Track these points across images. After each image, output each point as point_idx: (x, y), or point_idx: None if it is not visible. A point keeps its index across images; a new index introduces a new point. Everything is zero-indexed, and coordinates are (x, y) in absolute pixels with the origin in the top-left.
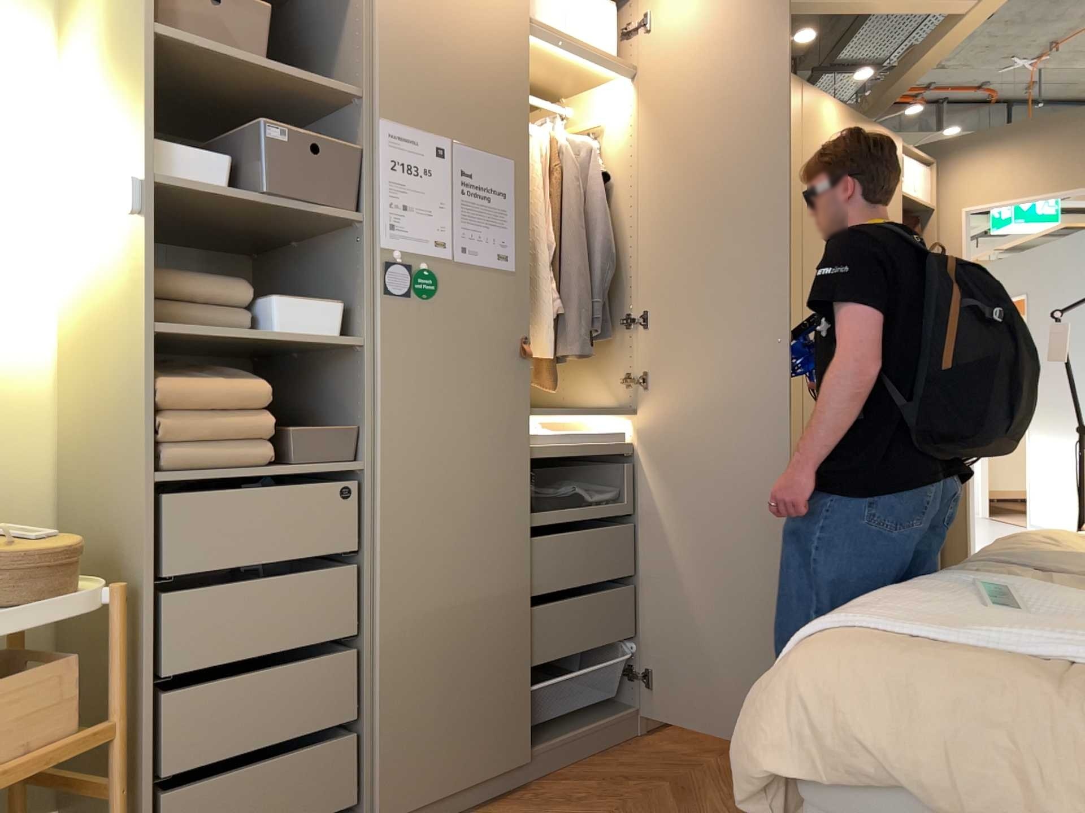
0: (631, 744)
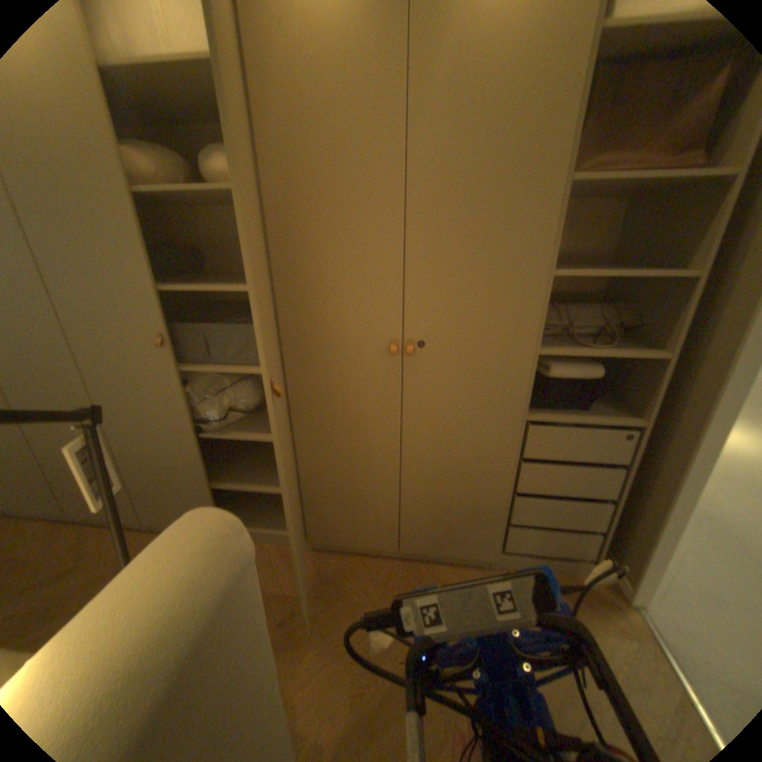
0: (131, 536)
